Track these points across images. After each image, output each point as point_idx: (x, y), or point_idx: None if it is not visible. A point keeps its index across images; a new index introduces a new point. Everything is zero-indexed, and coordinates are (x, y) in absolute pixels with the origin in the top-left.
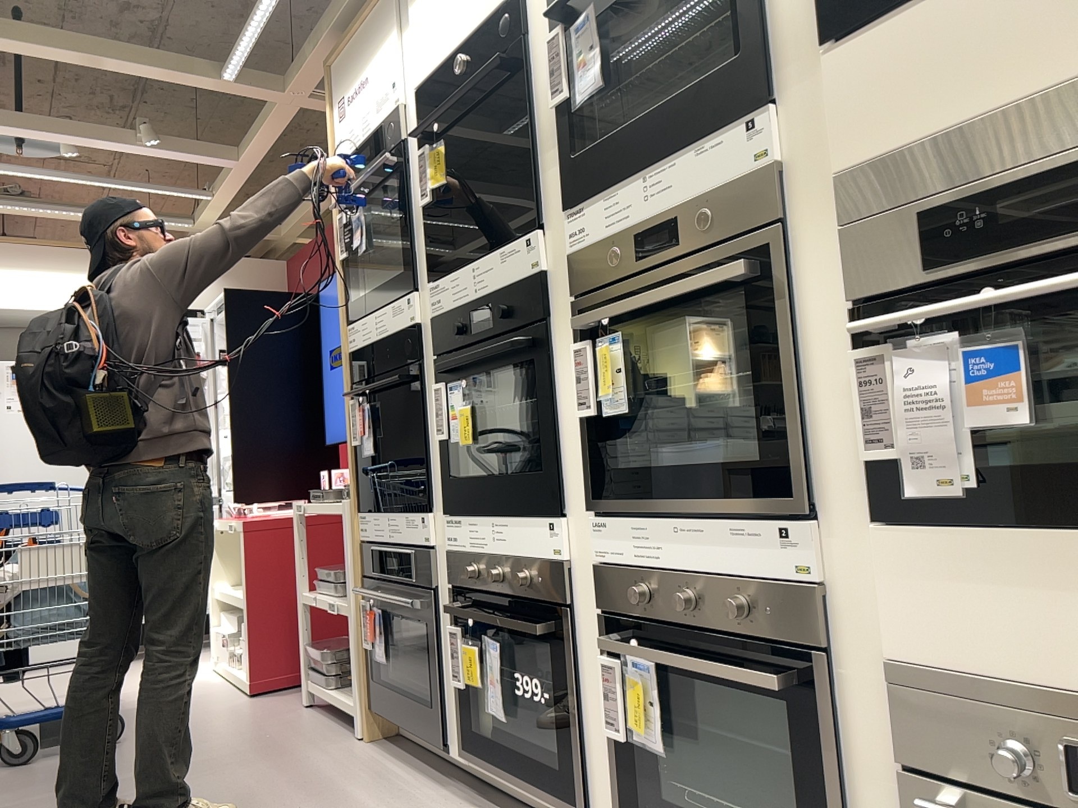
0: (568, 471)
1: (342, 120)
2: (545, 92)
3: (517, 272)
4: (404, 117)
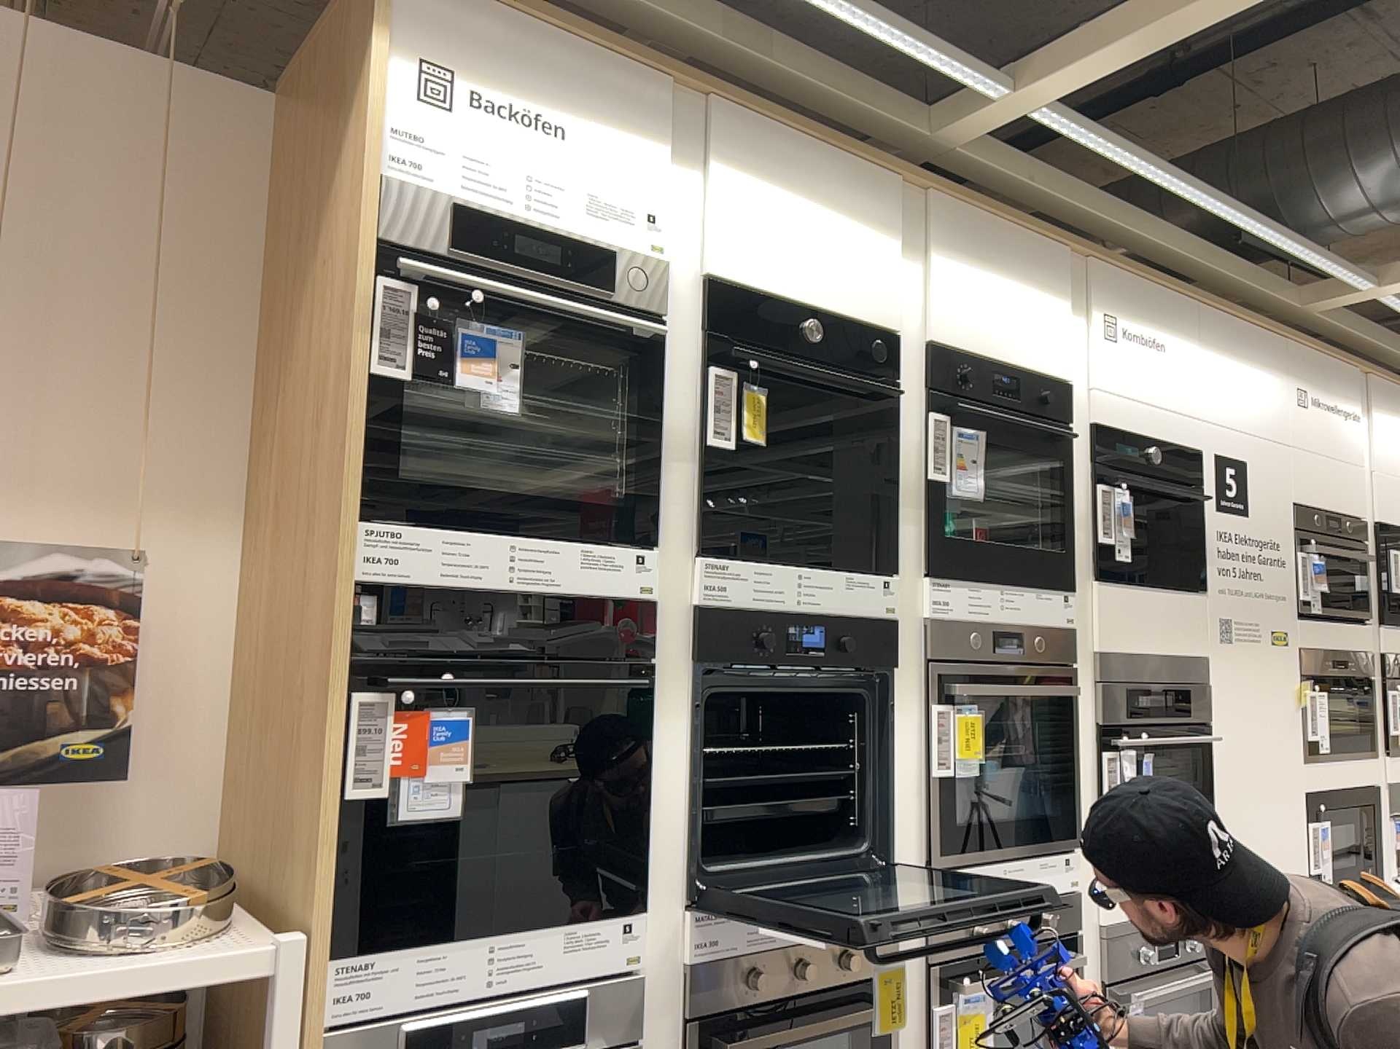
0: (898, 829)
1: (441, 109)
2: (911, 451)
3: (870, 611)
4: (668, 283)
